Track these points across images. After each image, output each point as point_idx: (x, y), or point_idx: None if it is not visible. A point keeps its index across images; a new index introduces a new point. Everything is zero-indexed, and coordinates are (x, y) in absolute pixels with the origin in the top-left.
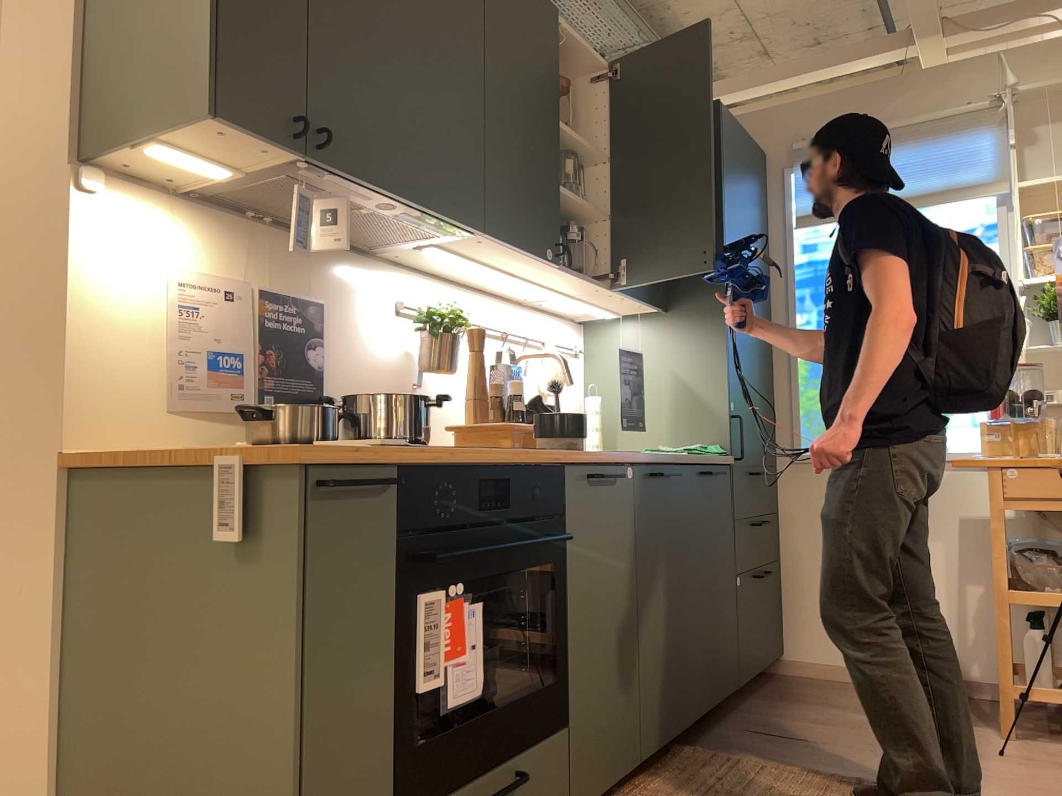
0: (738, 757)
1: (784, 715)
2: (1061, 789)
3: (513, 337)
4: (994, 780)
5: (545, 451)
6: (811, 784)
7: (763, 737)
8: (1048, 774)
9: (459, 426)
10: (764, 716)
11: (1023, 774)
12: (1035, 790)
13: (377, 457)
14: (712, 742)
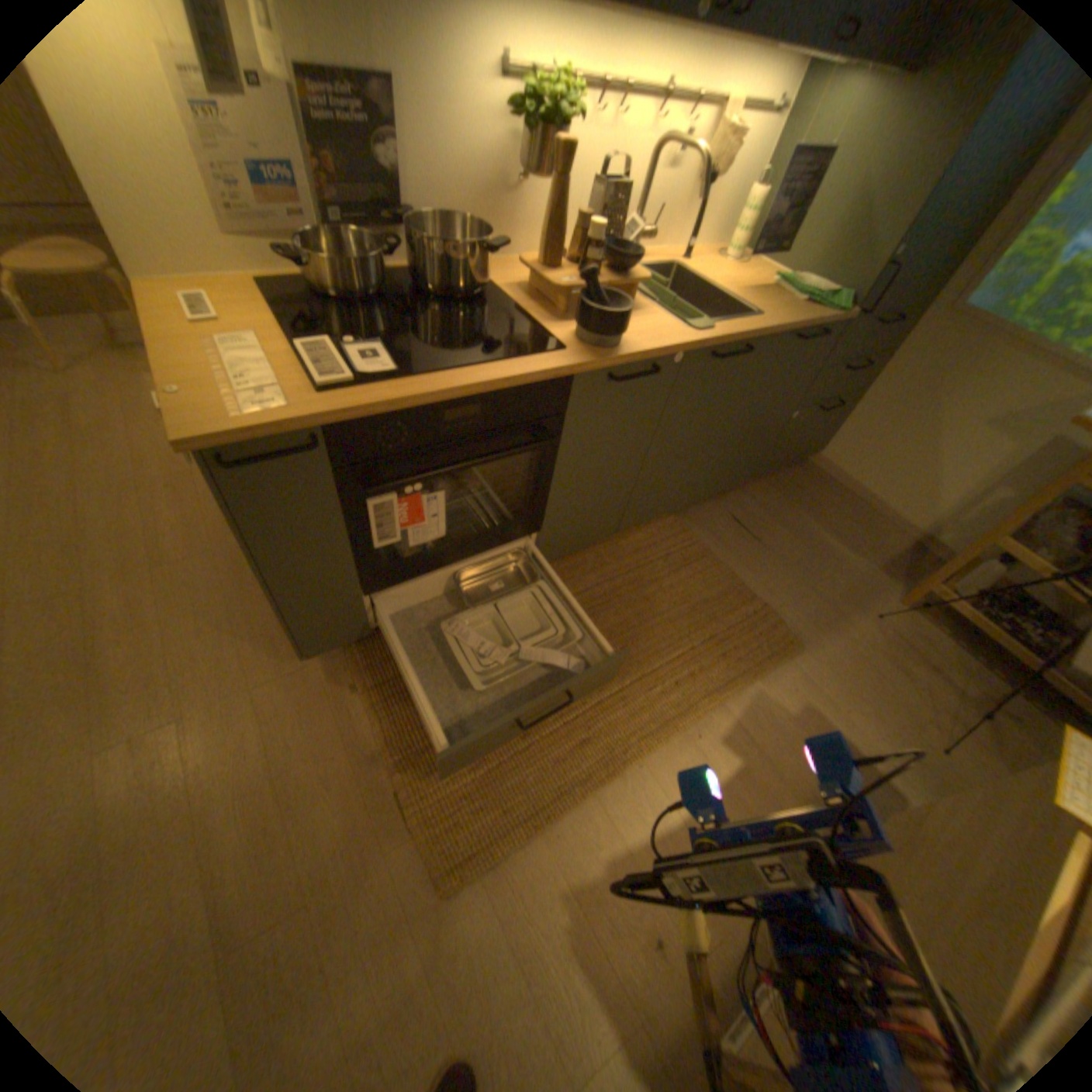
0: (696, 540)
1: (767, 509)
2: (882, 666)
3: (678, 95)
4: (845, 636)
5: (557, 354)
6: (719, 586)
7: (733, 524)
8: (890, 649)
9: (530, 262)
10: (753, 504)
11: (872, 641)
12: (863, 658)
13: (287, 429)
14: (696, 514)
